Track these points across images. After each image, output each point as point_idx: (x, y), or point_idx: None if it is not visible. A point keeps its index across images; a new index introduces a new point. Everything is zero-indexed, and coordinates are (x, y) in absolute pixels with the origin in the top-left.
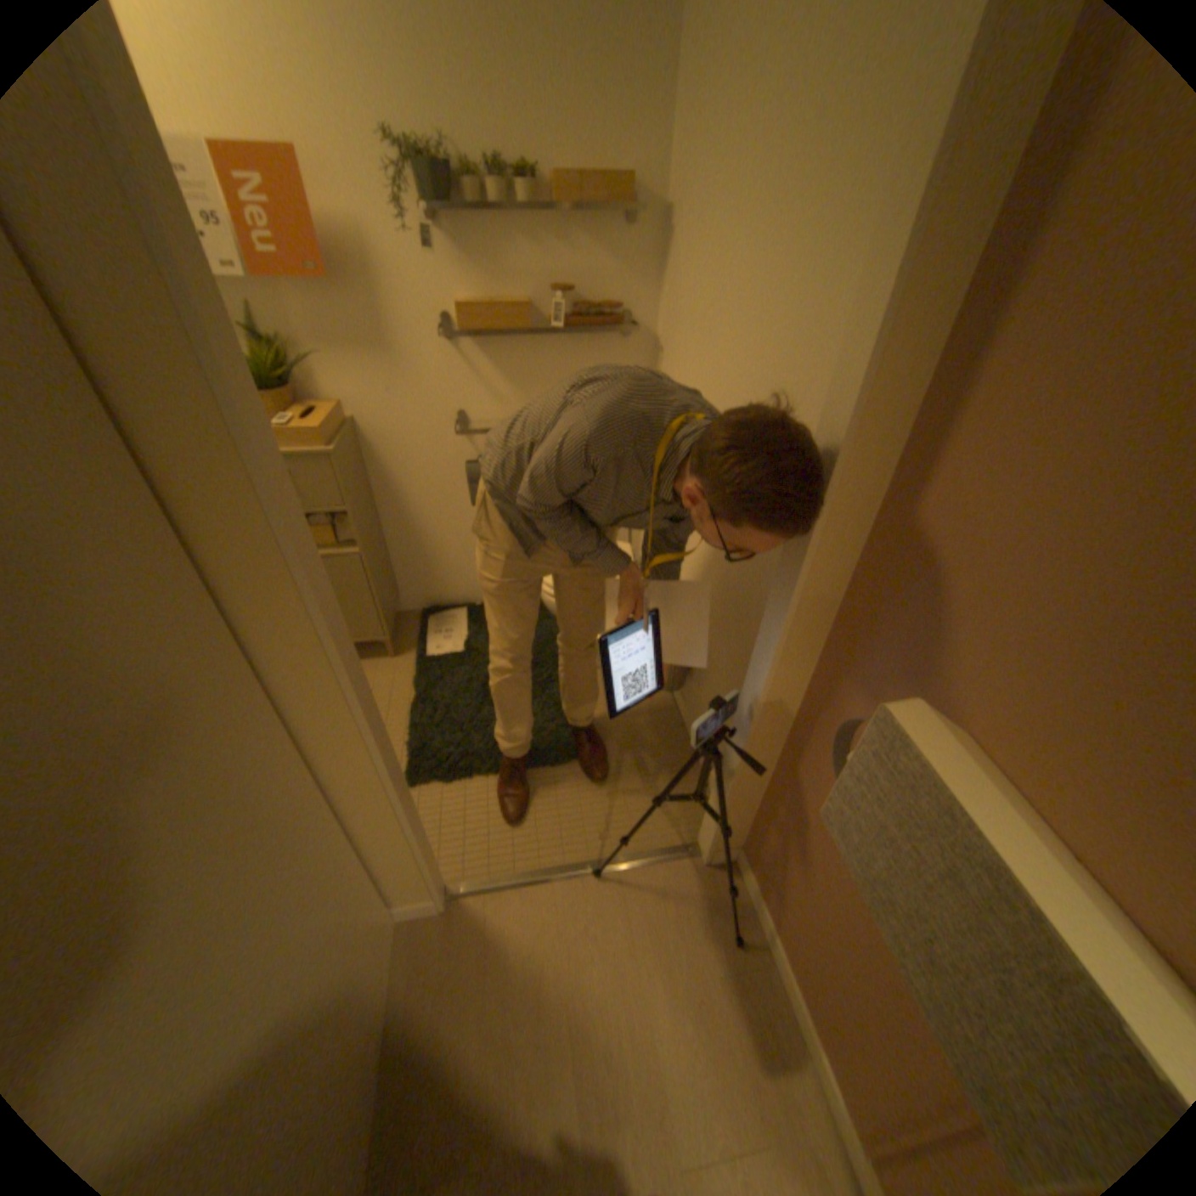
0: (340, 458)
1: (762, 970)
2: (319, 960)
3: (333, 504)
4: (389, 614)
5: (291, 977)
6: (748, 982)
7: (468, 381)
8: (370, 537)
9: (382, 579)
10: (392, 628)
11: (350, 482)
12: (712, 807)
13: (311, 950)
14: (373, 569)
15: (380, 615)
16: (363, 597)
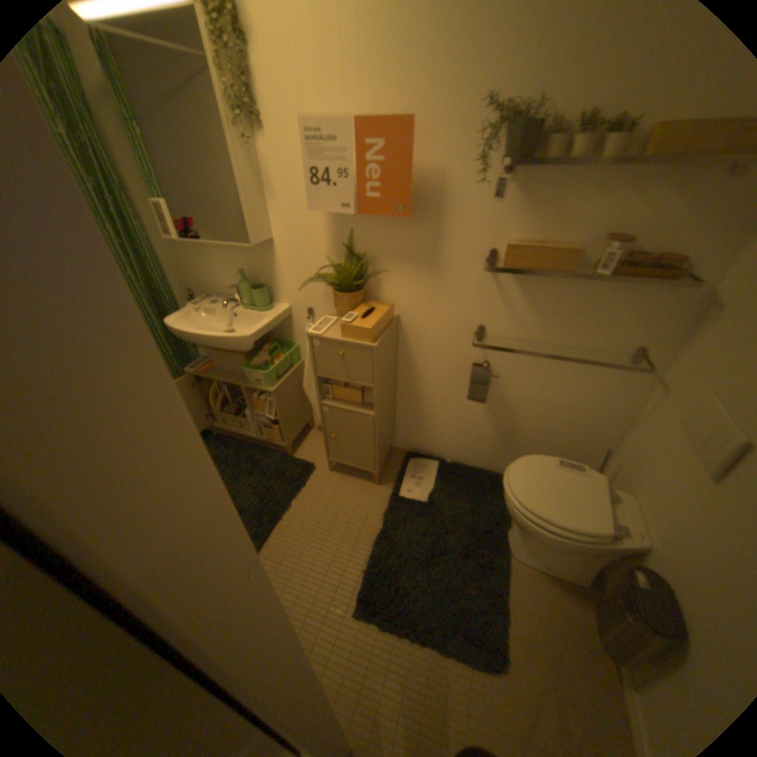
0: (379, 350)
1: None
2: None
3: (365, 381)
4: (382, 455)
5: None
6: None
7: (495, 303)
8: (384, 402)
9: (384, 430)
10: (382, 464)
11: (381, 366)
12: None
13: None
14: (380, 426)
15: (376, 457)
16: (368, 443)
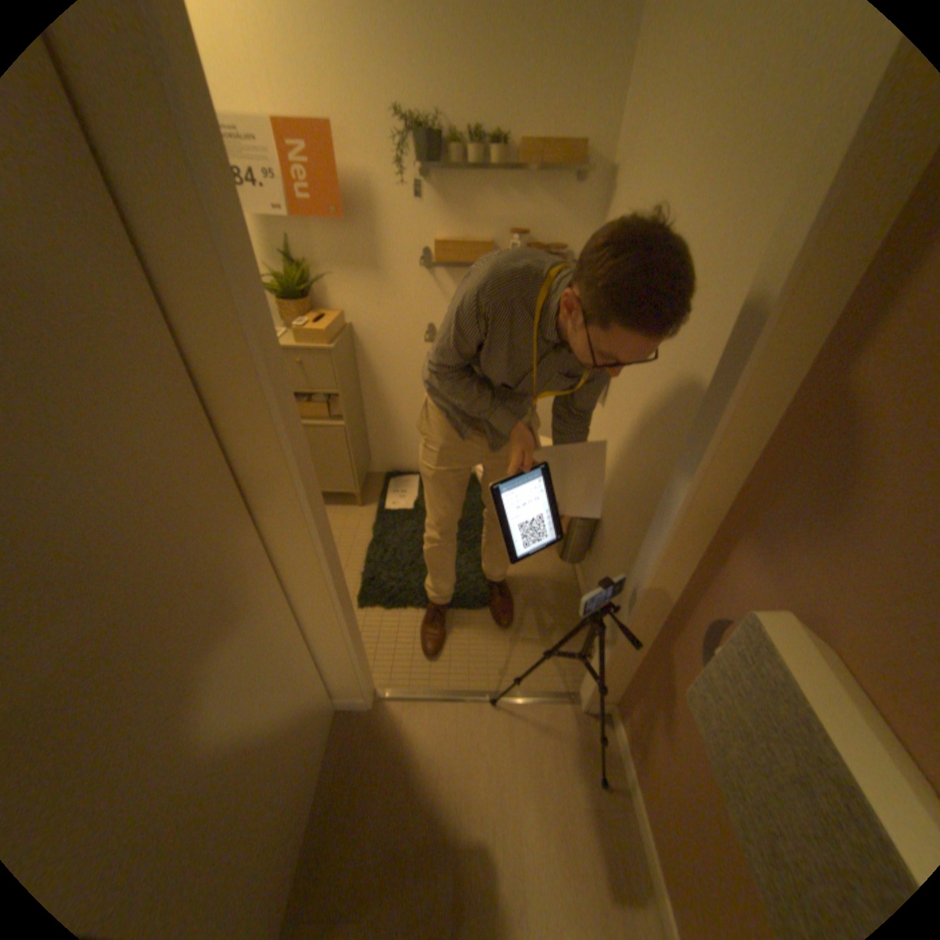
0: (338, 354)
1: (622, 812)
2: (273, 732)
3: (329, 388)
4: (361, 474)
5: (249, 742)
6: (609, 819)
7: (439, 301)
8: (354, 414)
9: (359, 447)
10: (363, 484)
11: (343, 372)
12: (595, 666)
13: (267, 724)
14: (353, 439)
15: (355, 474)
16: (344, 459)
